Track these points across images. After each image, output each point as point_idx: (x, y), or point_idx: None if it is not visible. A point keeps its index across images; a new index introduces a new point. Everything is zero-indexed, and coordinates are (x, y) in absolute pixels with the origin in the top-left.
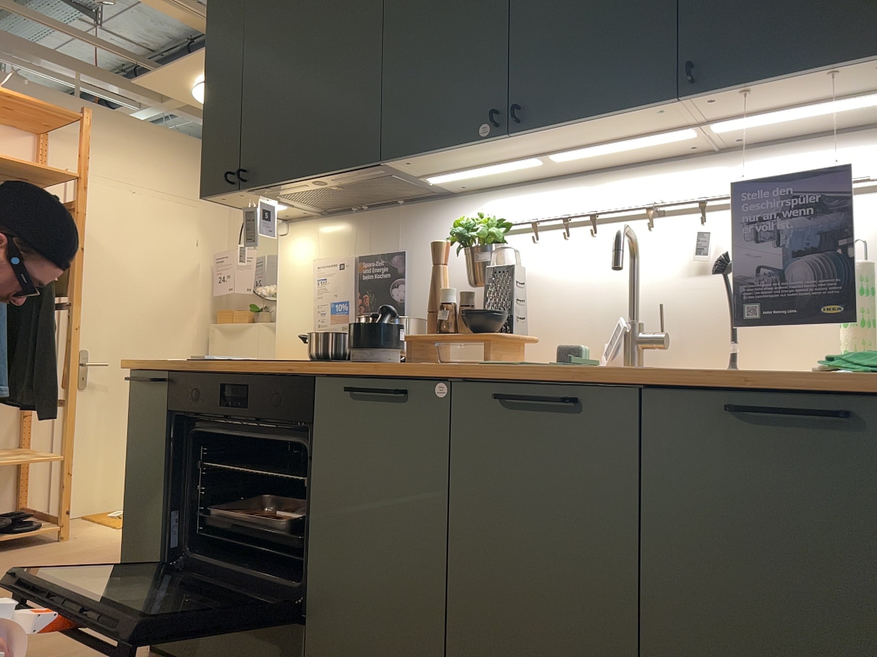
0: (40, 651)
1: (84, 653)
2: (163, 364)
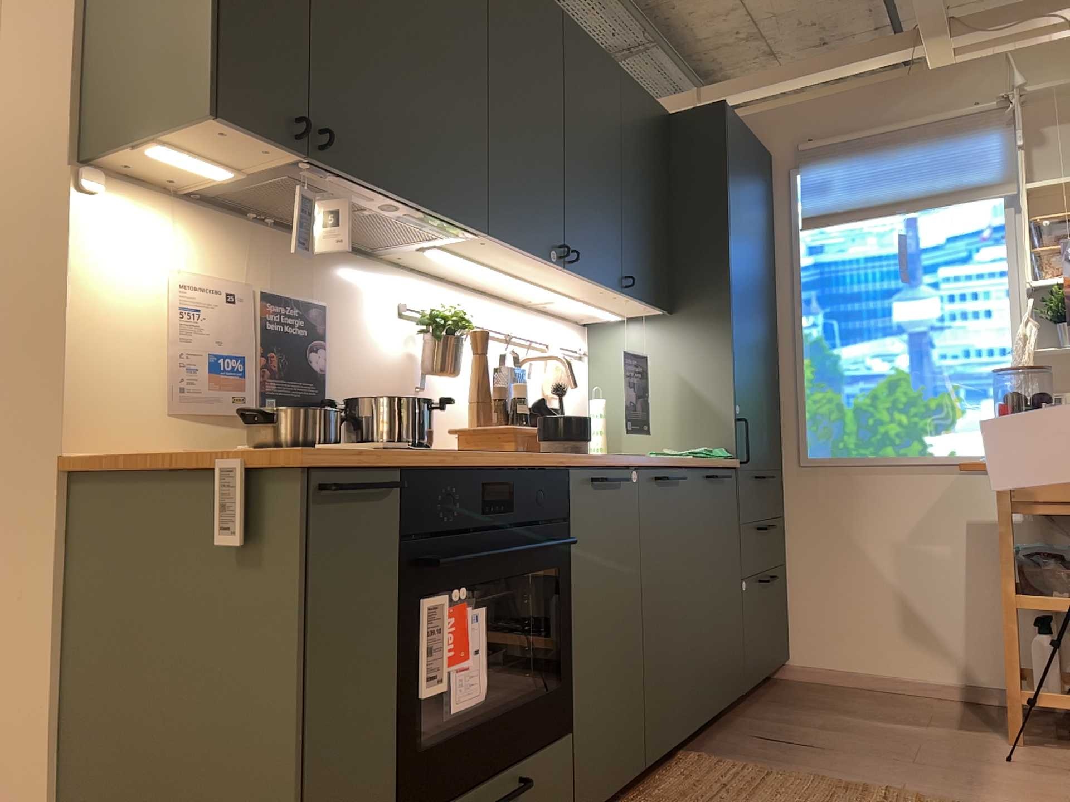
0: None
1: None
2: (403, 458)
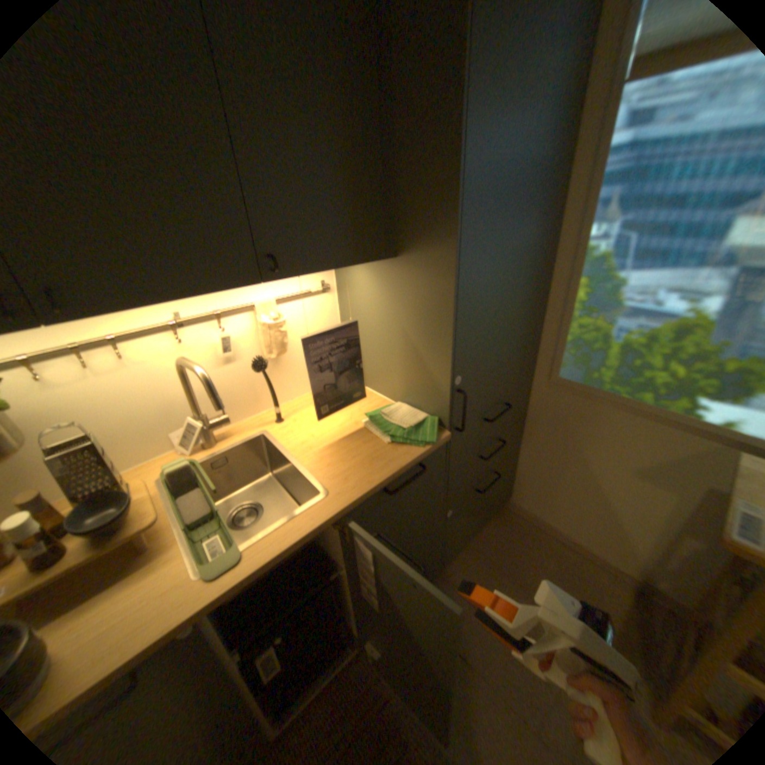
0: None
1: None
2: None
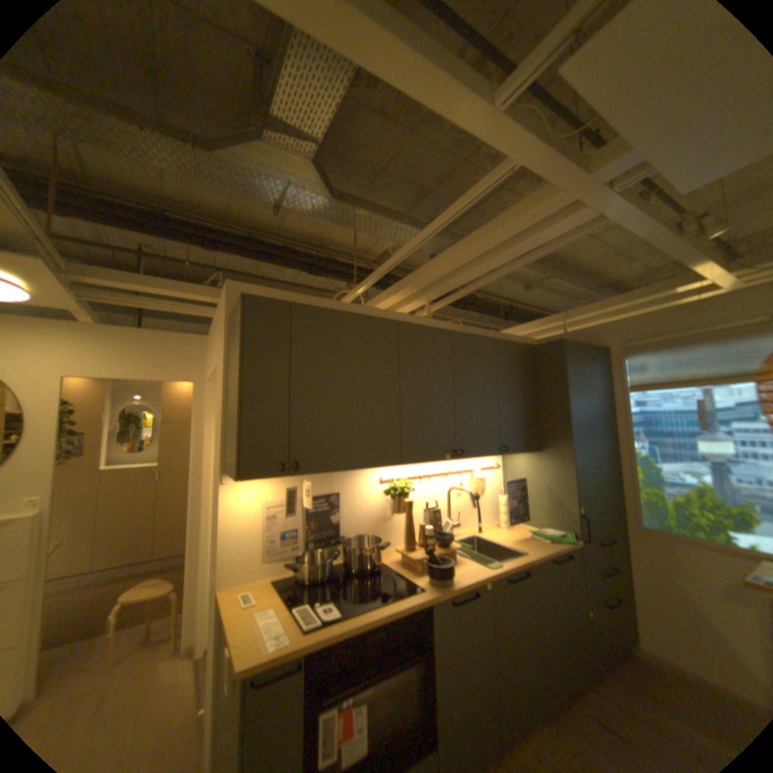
0: None
1: None
2: (305, 652)
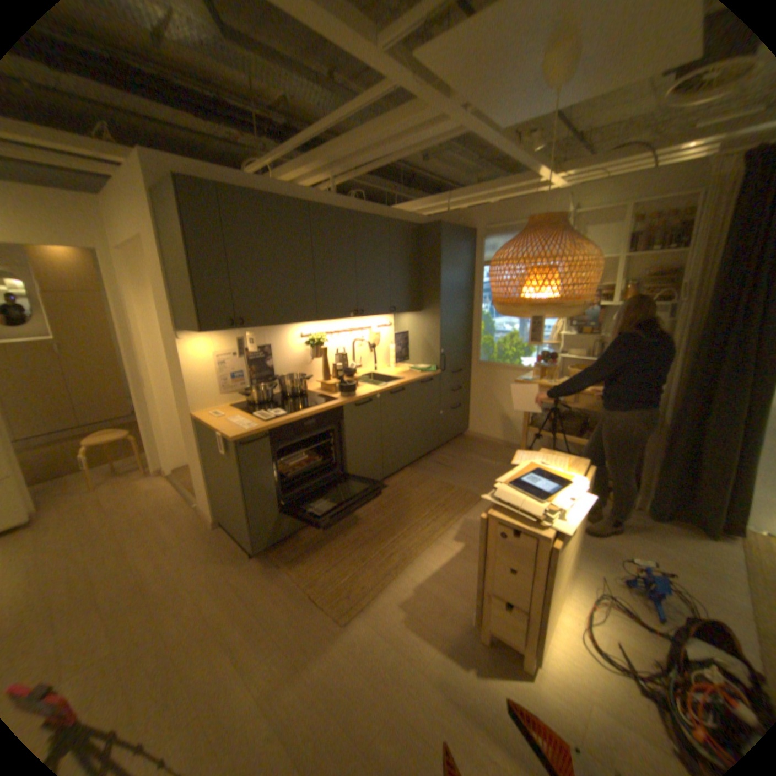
0: (216, 606)
1: (231, 586)
2: (267, 428)
